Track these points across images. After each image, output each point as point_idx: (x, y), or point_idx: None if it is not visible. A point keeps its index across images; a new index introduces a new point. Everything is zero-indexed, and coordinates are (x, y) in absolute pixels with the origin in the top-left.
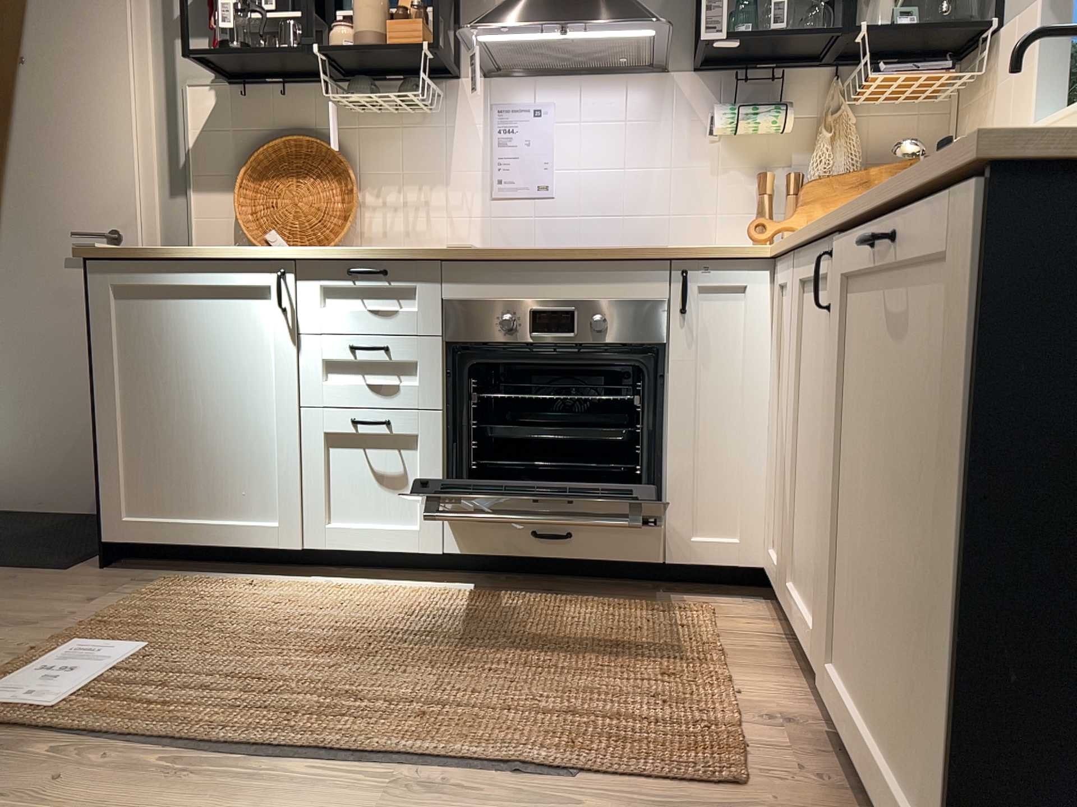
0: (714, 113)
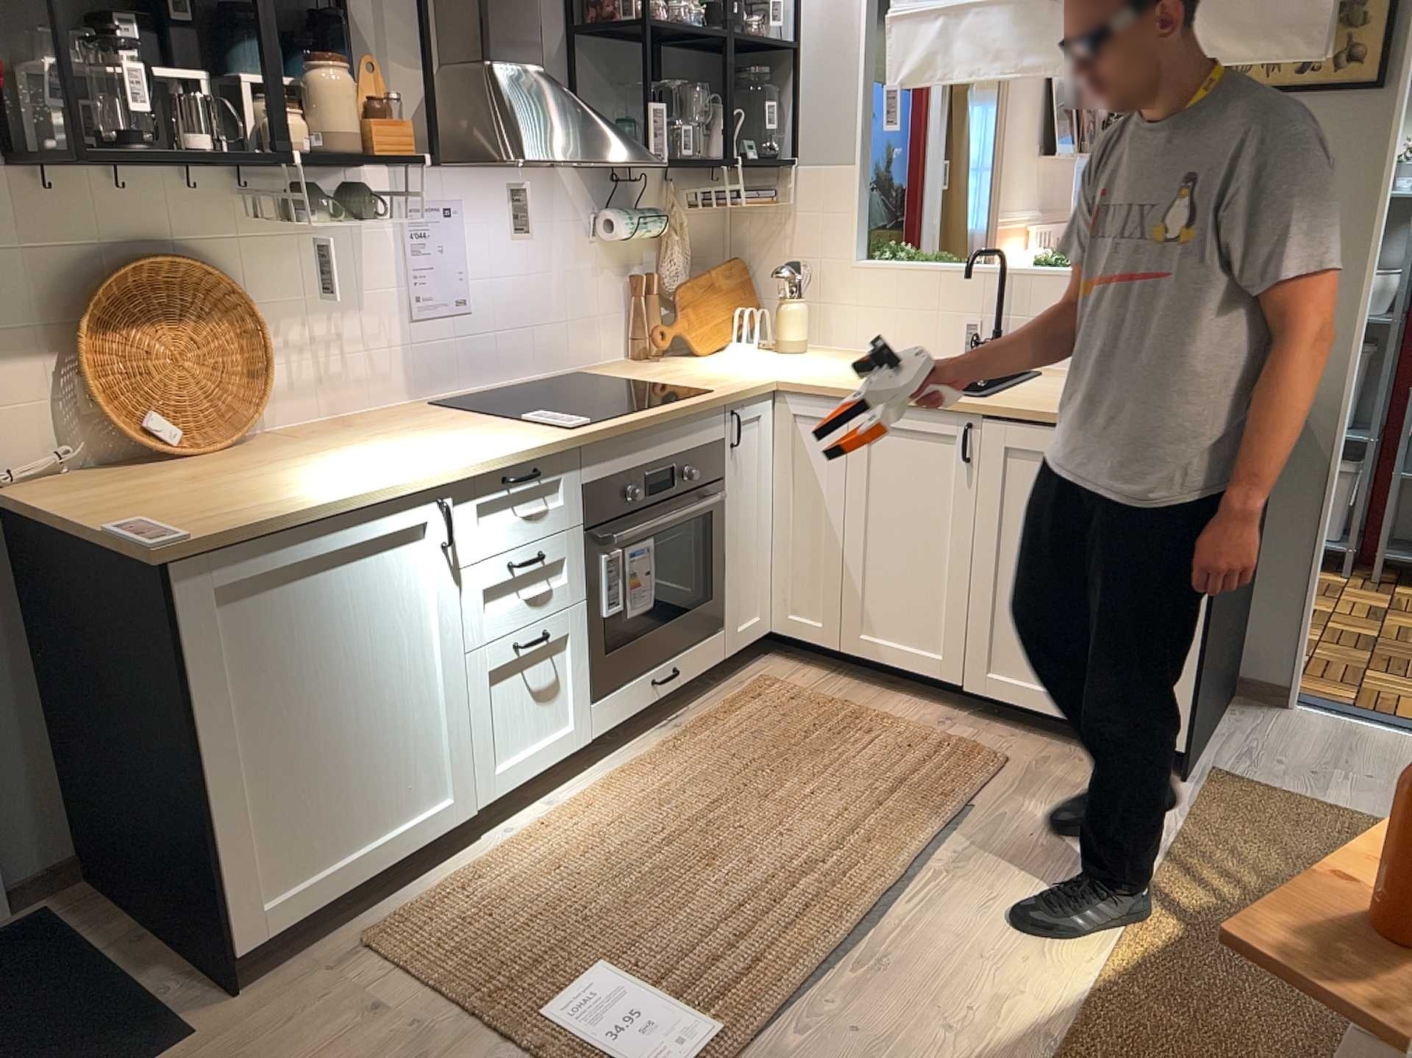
0: (608, 217)
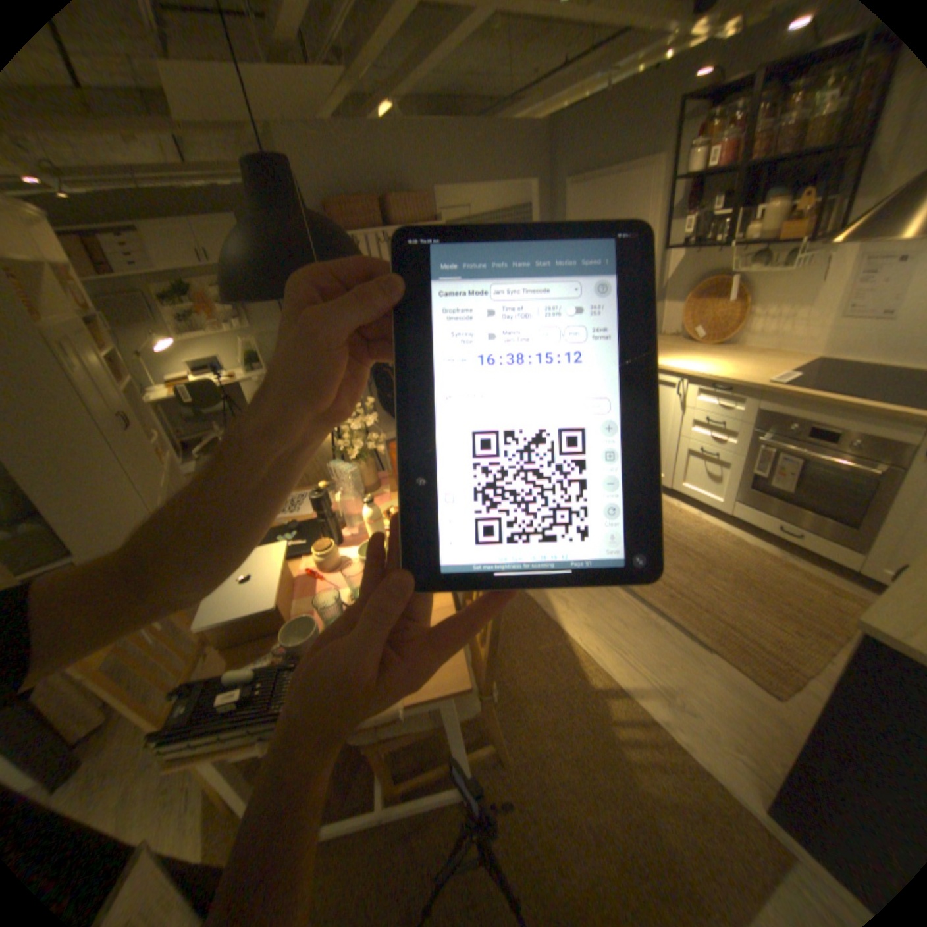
0: None
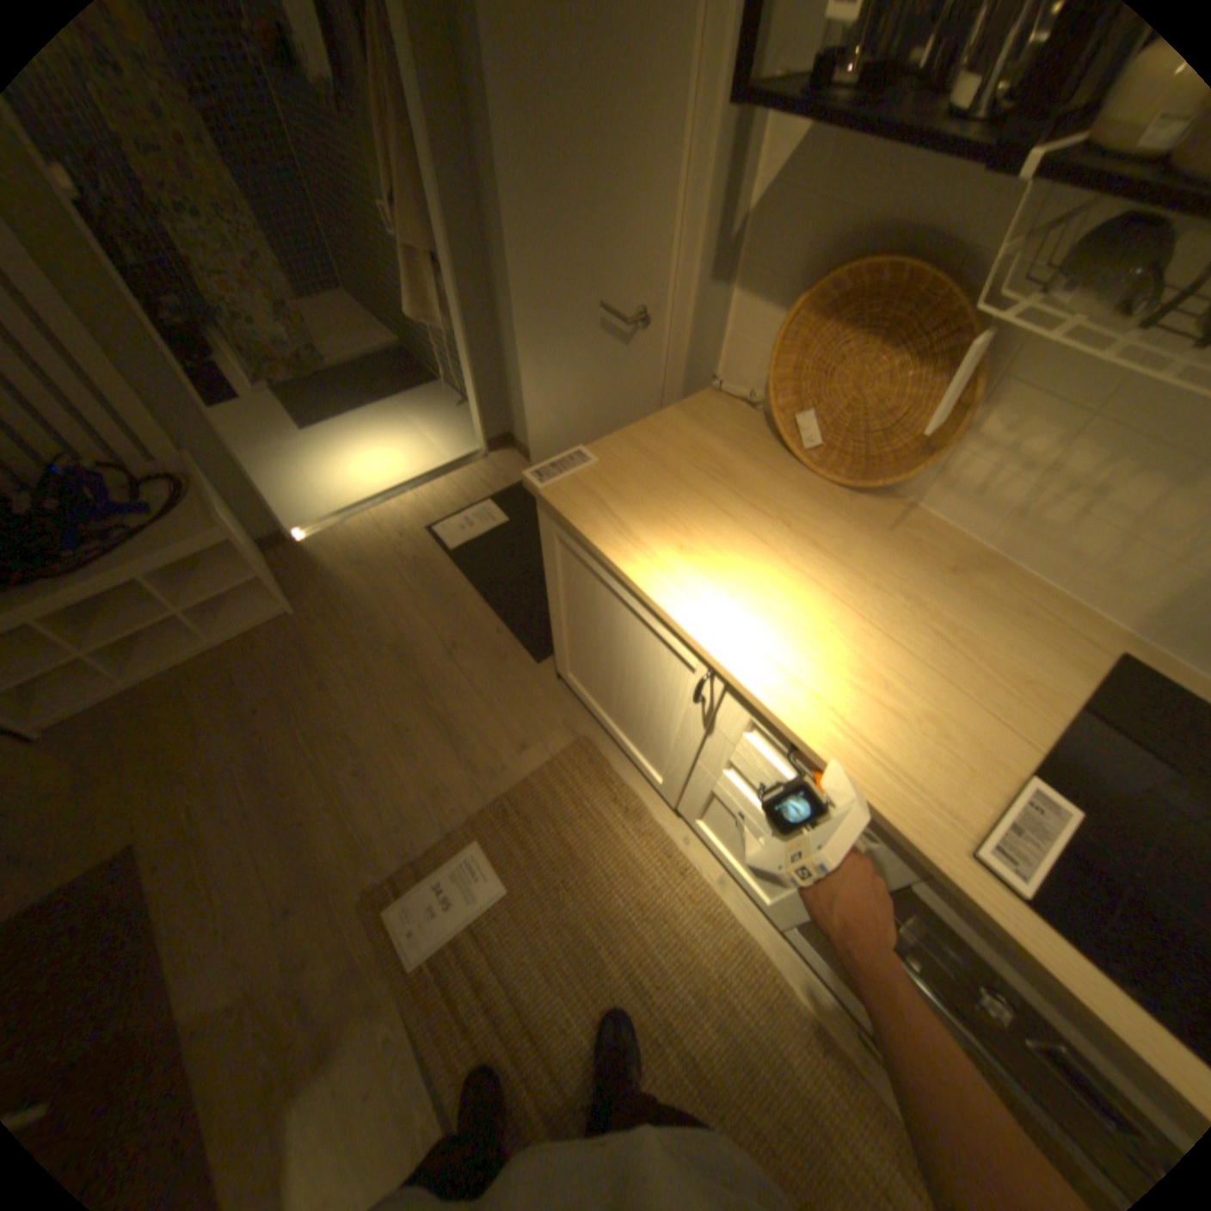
0: None
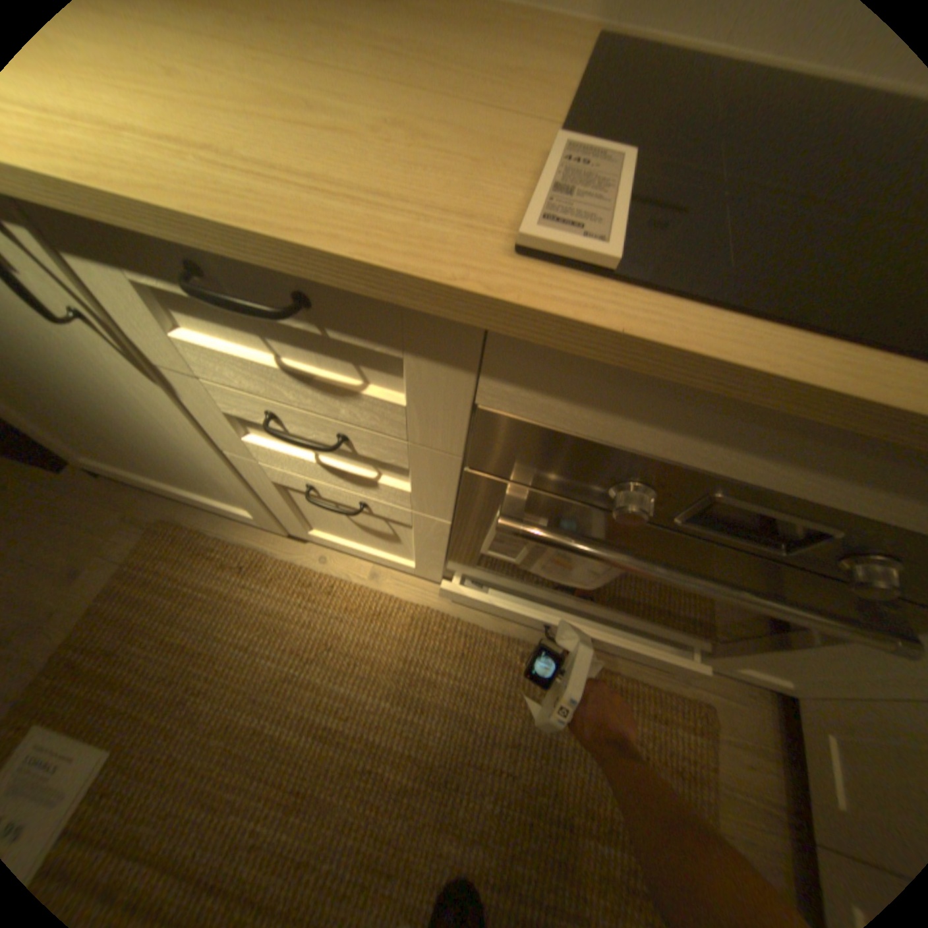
0: None
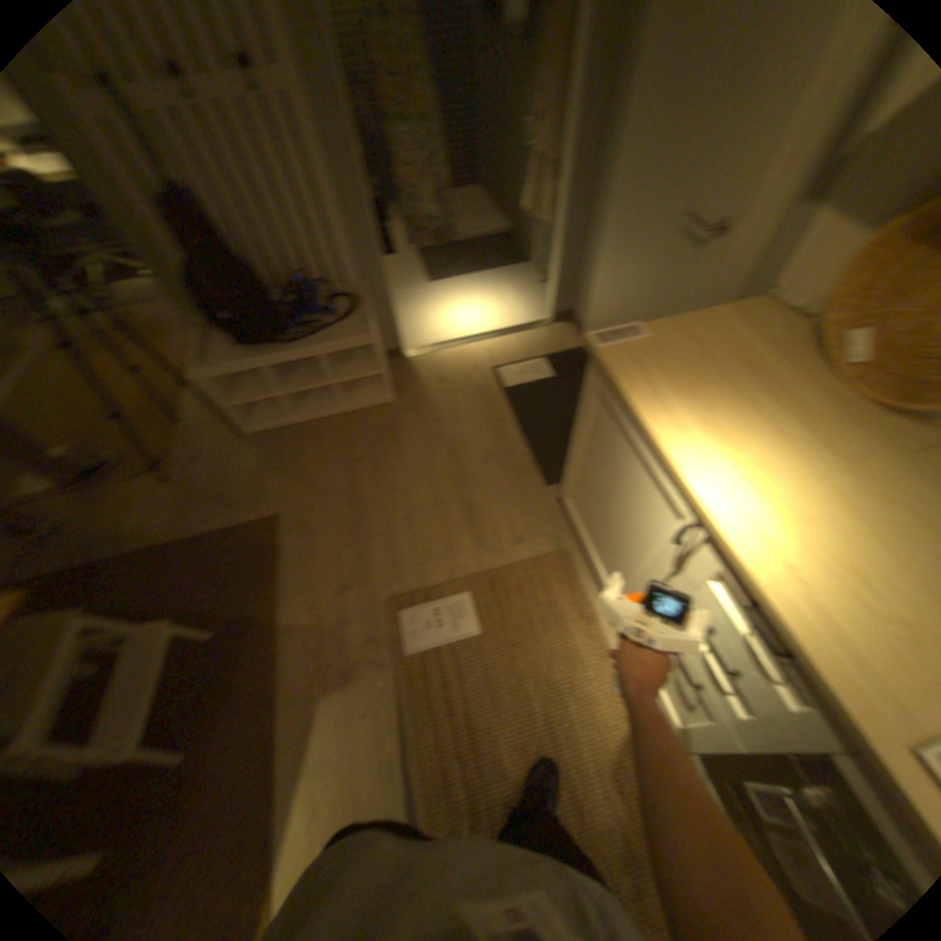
0: None
